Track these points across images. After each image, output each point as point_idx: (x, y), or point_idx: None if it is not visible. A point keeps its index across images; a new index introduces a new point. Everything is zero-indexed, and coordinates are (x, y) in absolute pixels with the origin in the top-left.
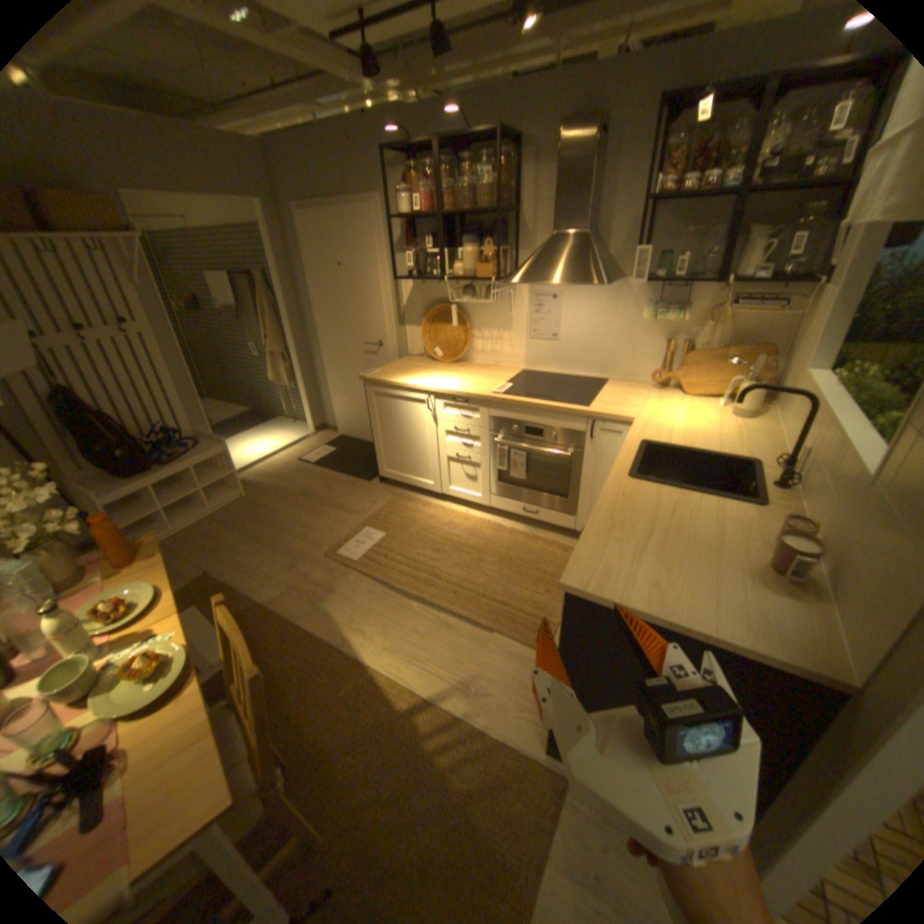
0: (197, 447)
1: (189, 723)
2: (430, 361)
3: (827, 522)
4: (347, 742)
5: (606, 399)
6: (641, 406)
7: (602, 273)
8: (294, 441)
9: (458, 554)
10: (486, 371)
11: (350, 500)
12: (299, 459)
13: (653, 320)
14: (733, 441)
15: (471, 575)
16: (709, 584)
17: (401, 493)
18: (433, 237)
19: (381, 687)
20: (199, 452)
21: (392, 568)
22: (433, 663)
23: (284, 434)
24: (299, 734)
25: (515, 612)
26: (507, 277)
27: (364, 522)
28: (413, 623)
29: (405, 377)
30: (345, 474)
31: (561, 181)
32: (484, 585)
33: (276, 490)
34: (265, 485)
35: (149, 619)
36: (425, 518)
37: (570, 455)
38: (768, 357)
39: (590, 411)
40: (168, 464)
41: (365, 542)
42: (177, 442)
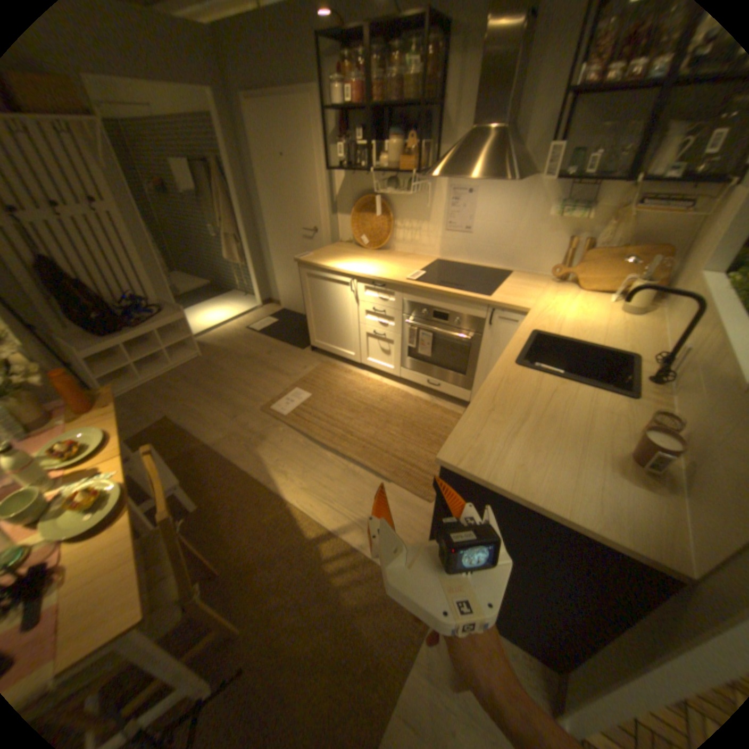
0: (161, 313)
1: (117, 549)
2: (358, 247)
3: (694, 421)
4: (265, 559)
5: (508, 290)
6: (539, 298)
7: (515, 168)
8: (245, 311)
9: (369, 415)
10: (405, 259)
11: (286, 364)
12: (248, 327)
13: (560, 217)
14: (619, 336)
15: (378, 433)
16: (572, 470)
17: (328, 361)
18: (364, 129)
19: (296, 519)
20: (163, 317)
21: (314, 423)
22: (339, 503)
23: (237, 305)
24: (228, 550)
25: (411, 467)
26: (429, 171)
27: (296, 383)
28: (327, 470)
29: (333, 261)
30: (284, 342)
31: (486, 72)
32: (388, 443)
33: (227, 352)
34: (218, 347)
35: (97, 459)
36: (345, 383)
37: (471, 338)
38: (665, 258)
39: (491, 300)
40: (137, 326)
41: (294, 400)
42: (146, 308)
